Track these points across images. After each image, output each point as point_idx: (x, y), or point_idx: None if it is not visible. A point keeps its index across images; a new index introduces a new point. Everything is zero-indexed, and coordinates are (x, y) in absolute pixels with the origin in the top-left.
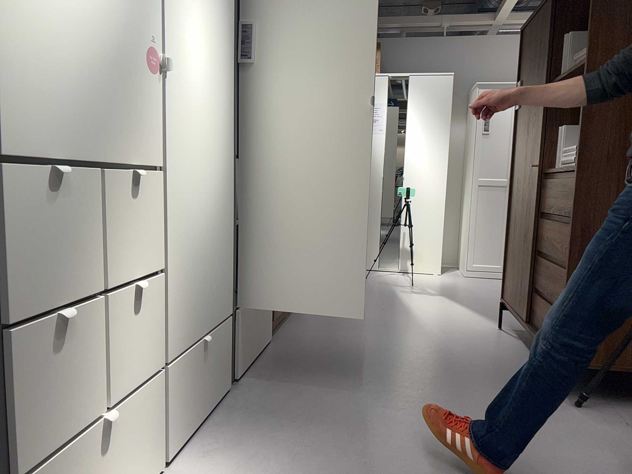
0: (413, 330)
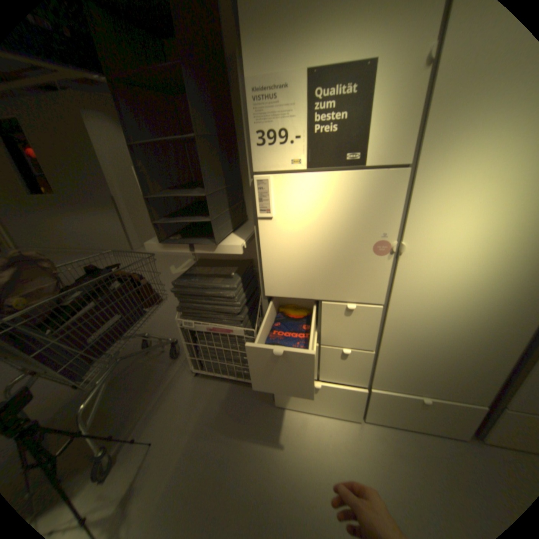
0: None
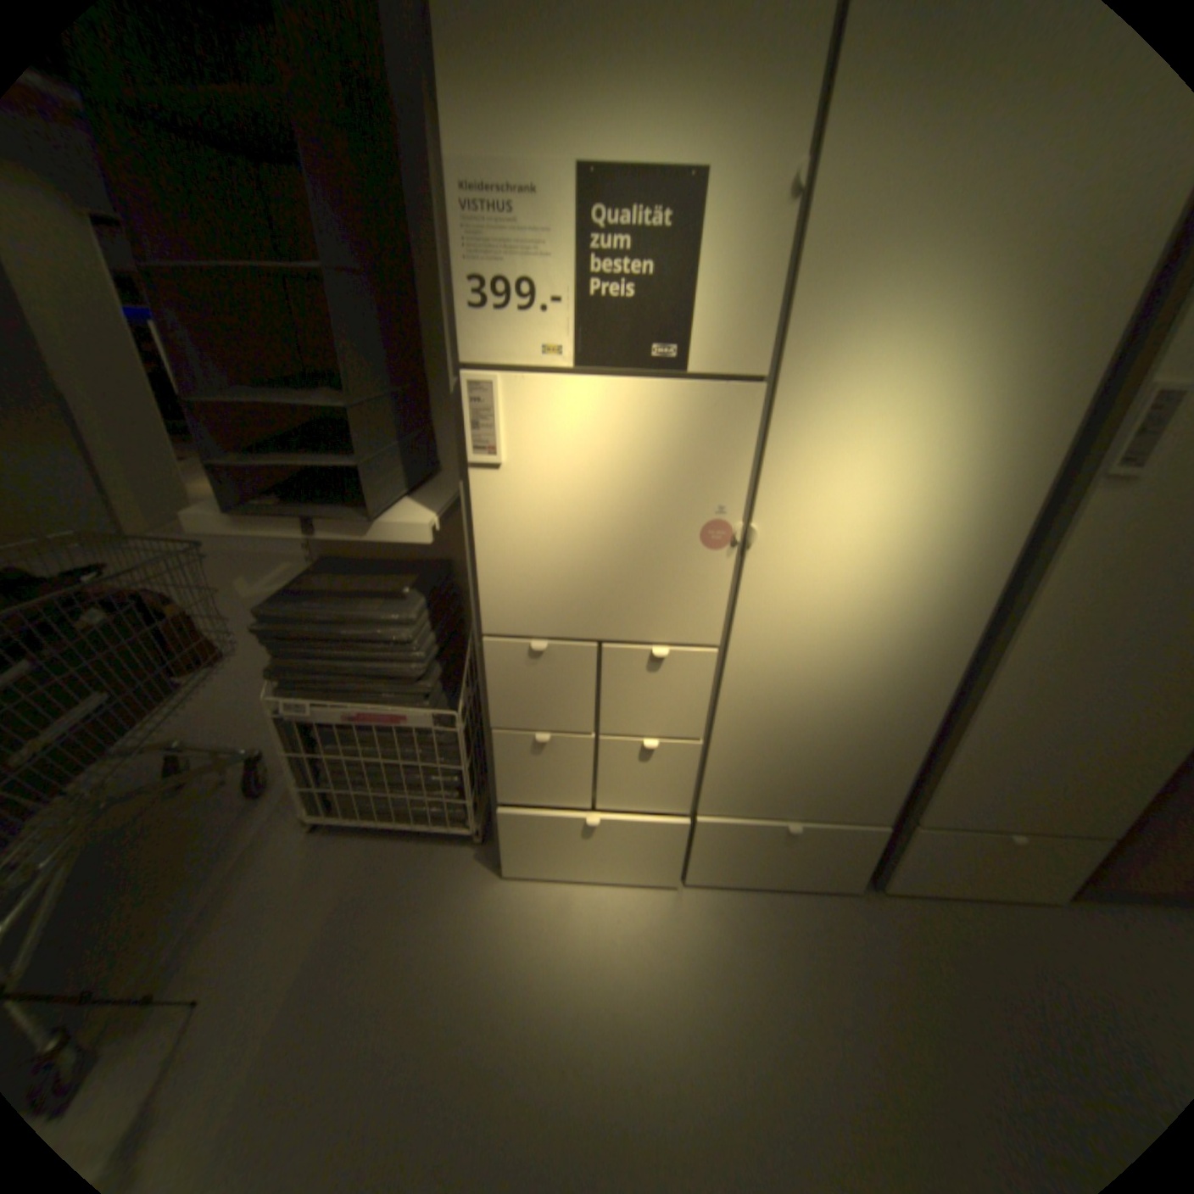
0: None
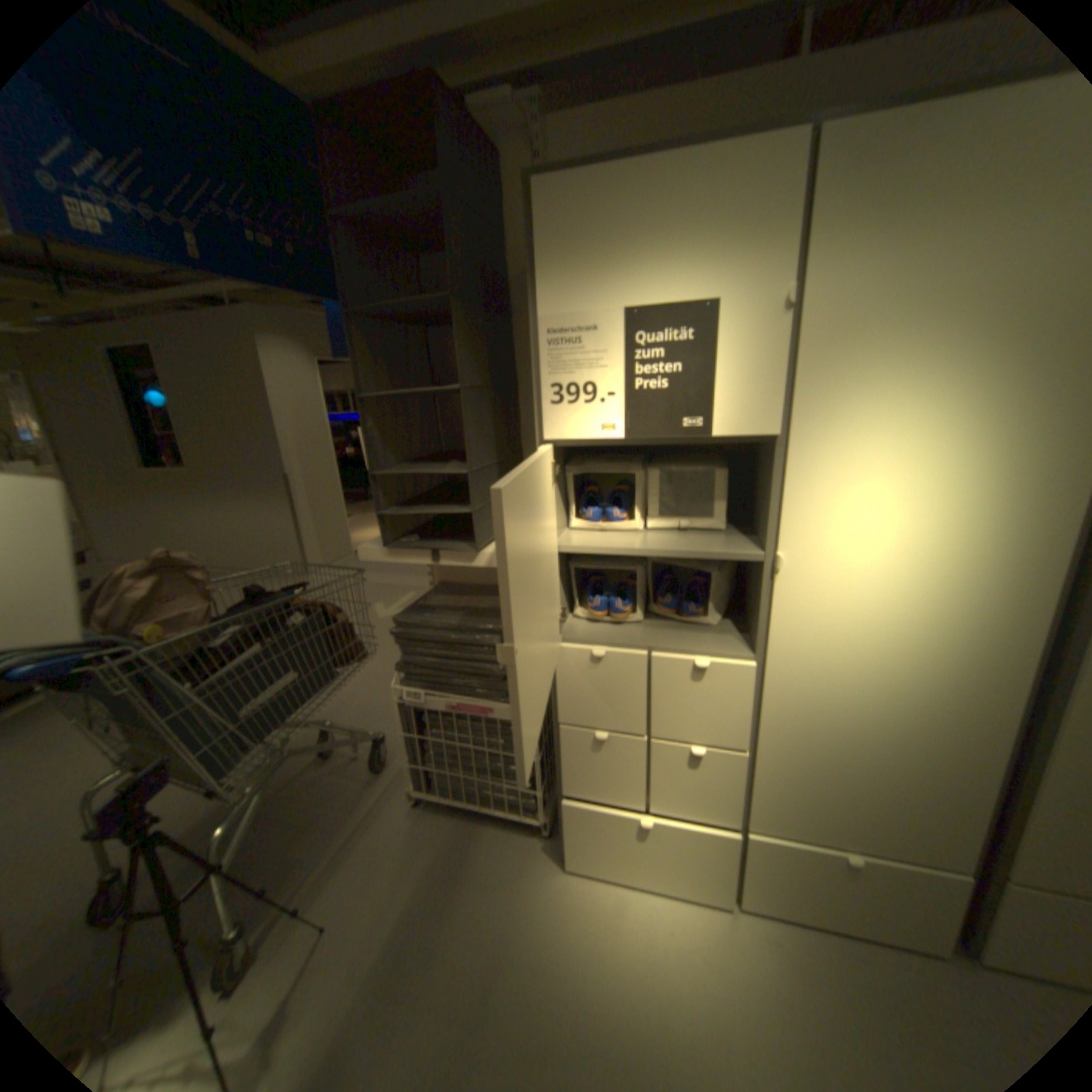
0: None
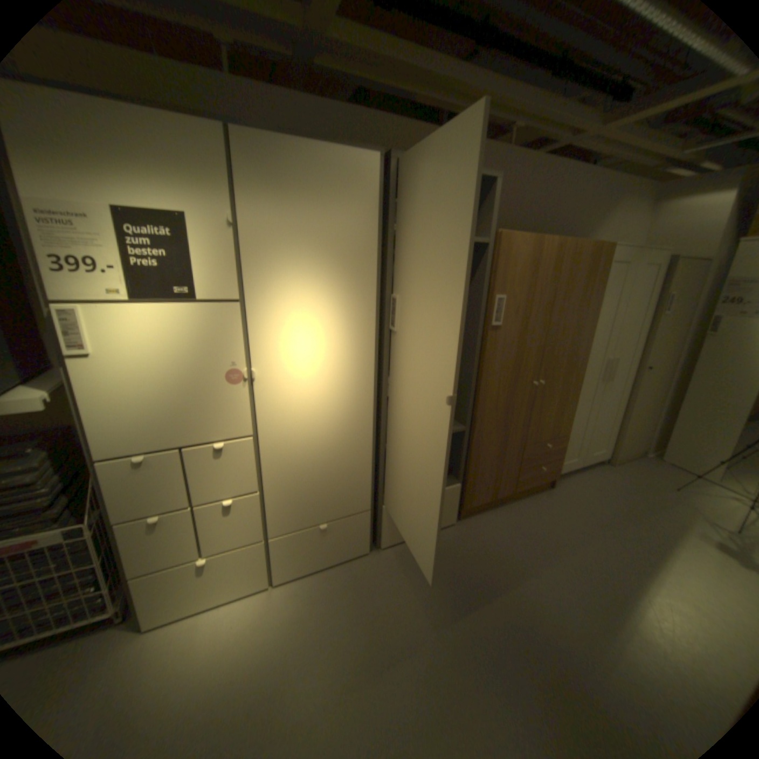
0: (617, 602)
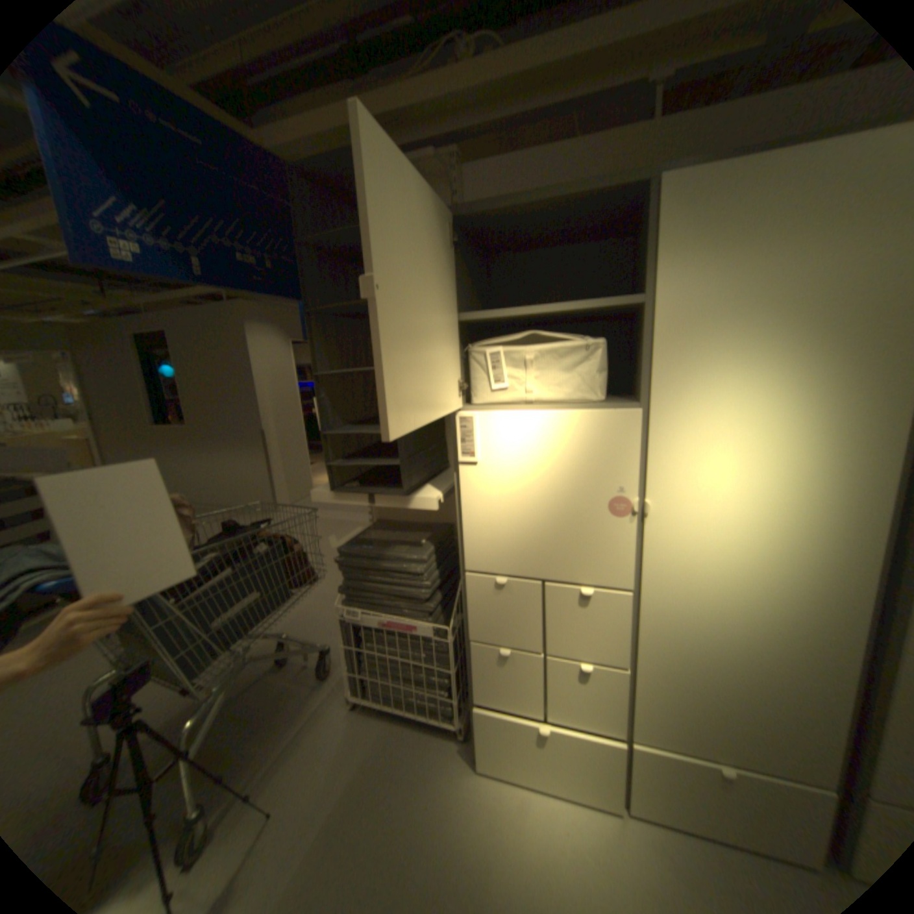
0: None
